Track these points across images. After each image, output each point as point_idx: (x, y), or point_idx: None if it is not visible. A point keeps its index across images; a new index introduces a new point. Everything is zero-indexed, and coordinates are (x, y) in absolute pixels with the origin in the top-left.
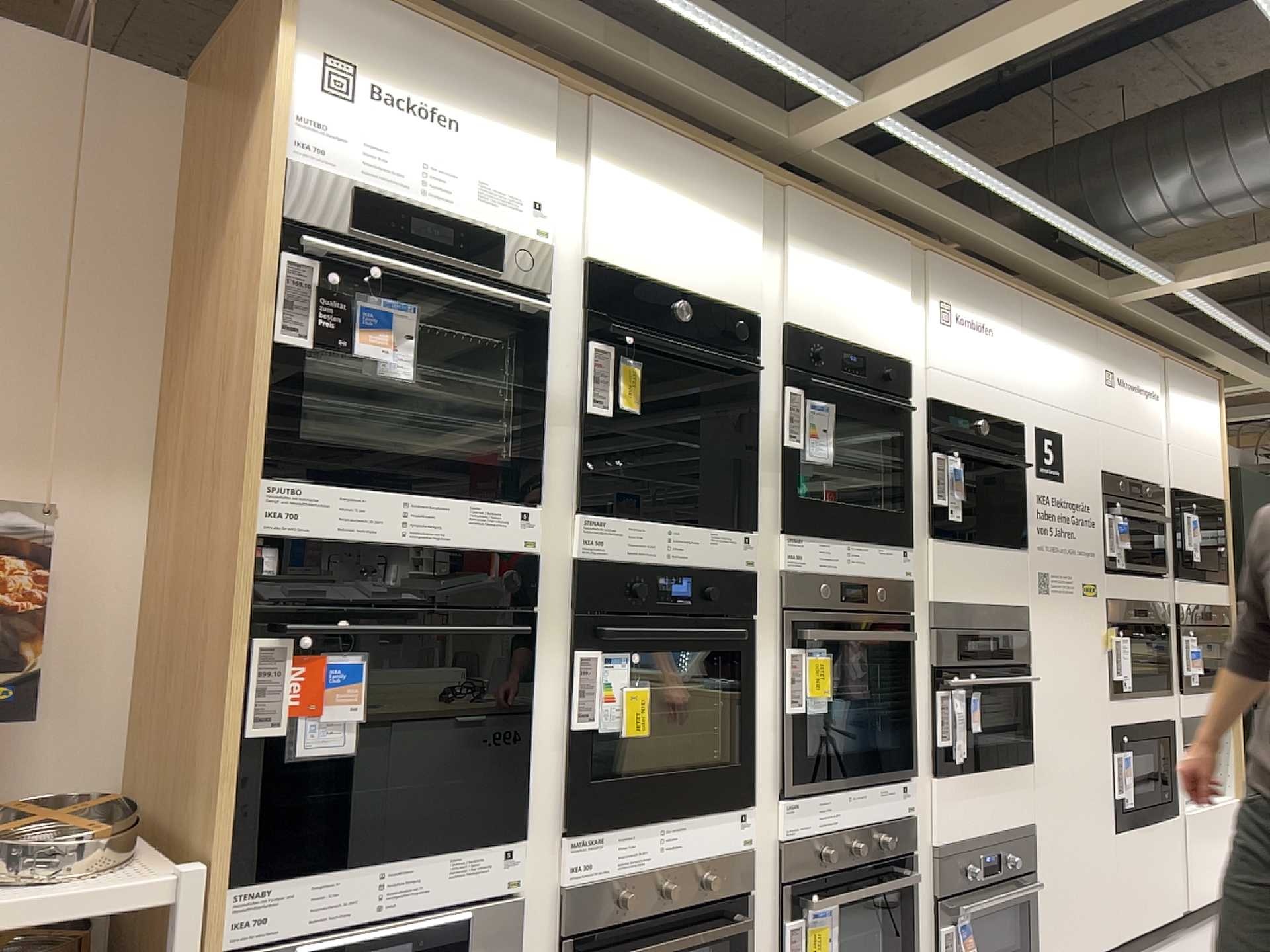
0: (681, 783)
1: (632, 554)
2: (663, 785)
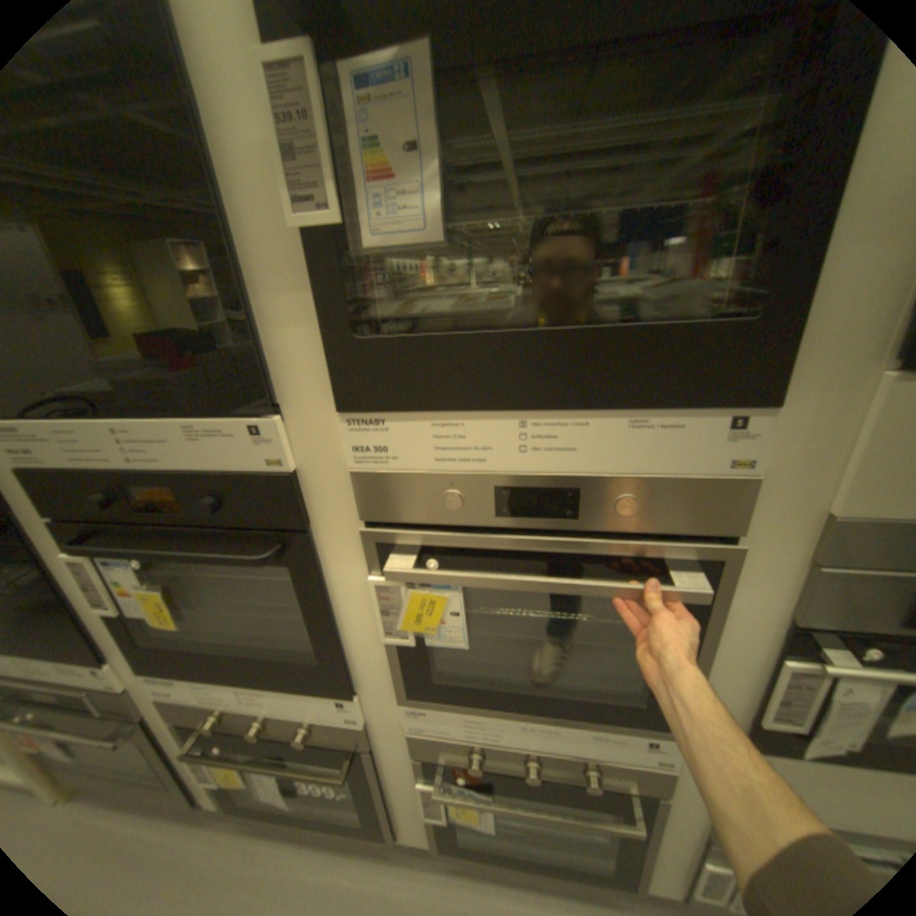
0: (247, 675)
1: (73, 464)
2: (224, 673)
